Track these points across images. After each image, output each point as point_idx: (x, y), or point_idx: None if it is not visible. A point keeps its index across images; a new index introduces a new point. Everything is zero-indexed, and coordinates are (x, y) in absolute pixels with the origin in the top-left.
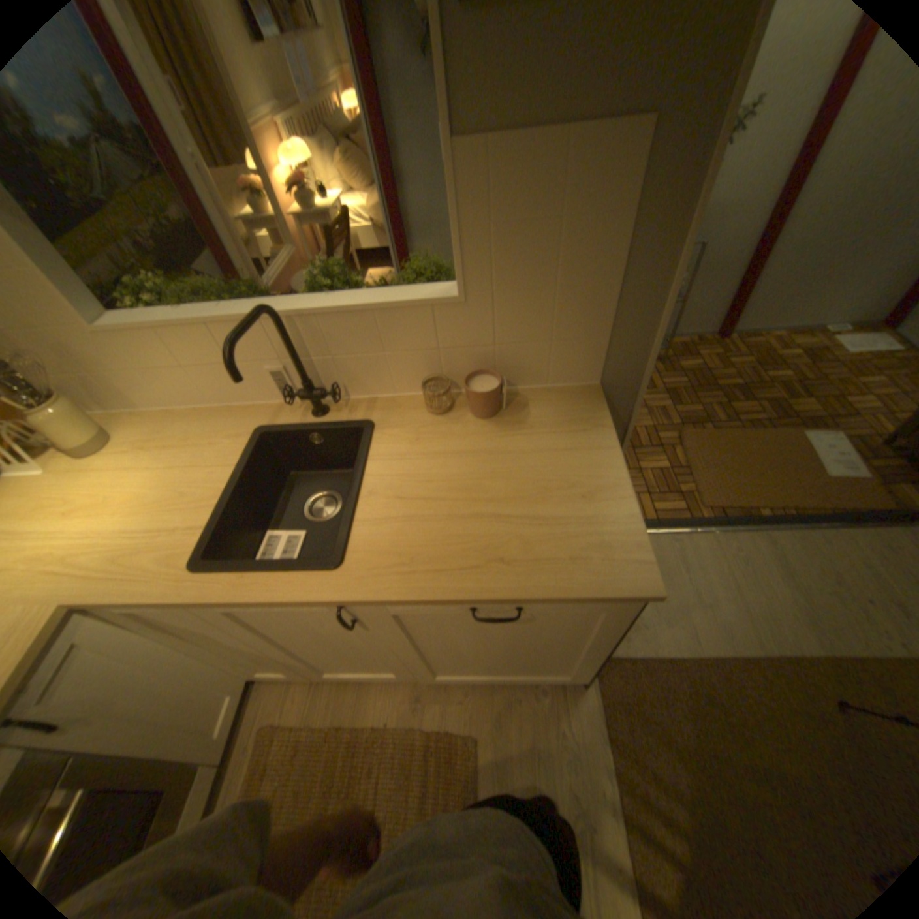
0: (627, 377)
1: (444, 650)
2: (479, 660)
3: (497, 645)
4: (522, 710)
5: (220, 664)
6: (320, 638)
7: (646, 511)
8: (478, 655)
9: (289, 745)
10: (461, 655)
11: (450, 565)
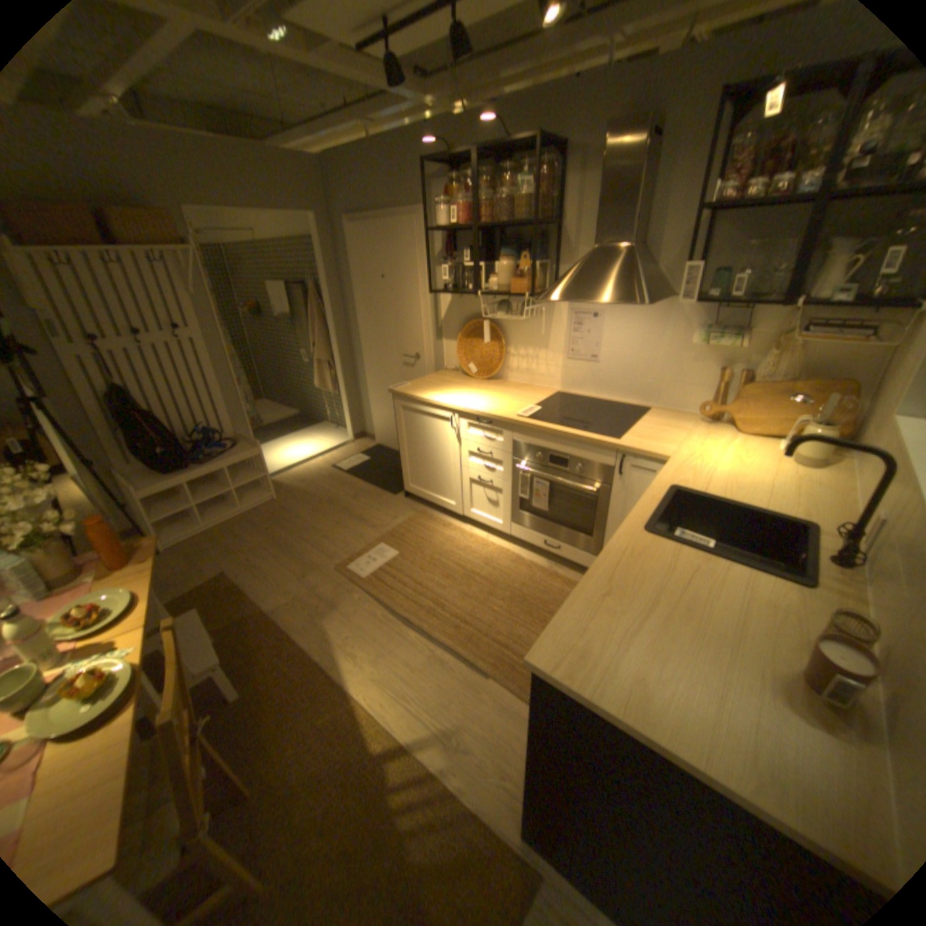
0: None
1: None
2: None
3: None
4: None
5: None
6: None
7: None
8: None
9: None
10: None
11: (618, 573)
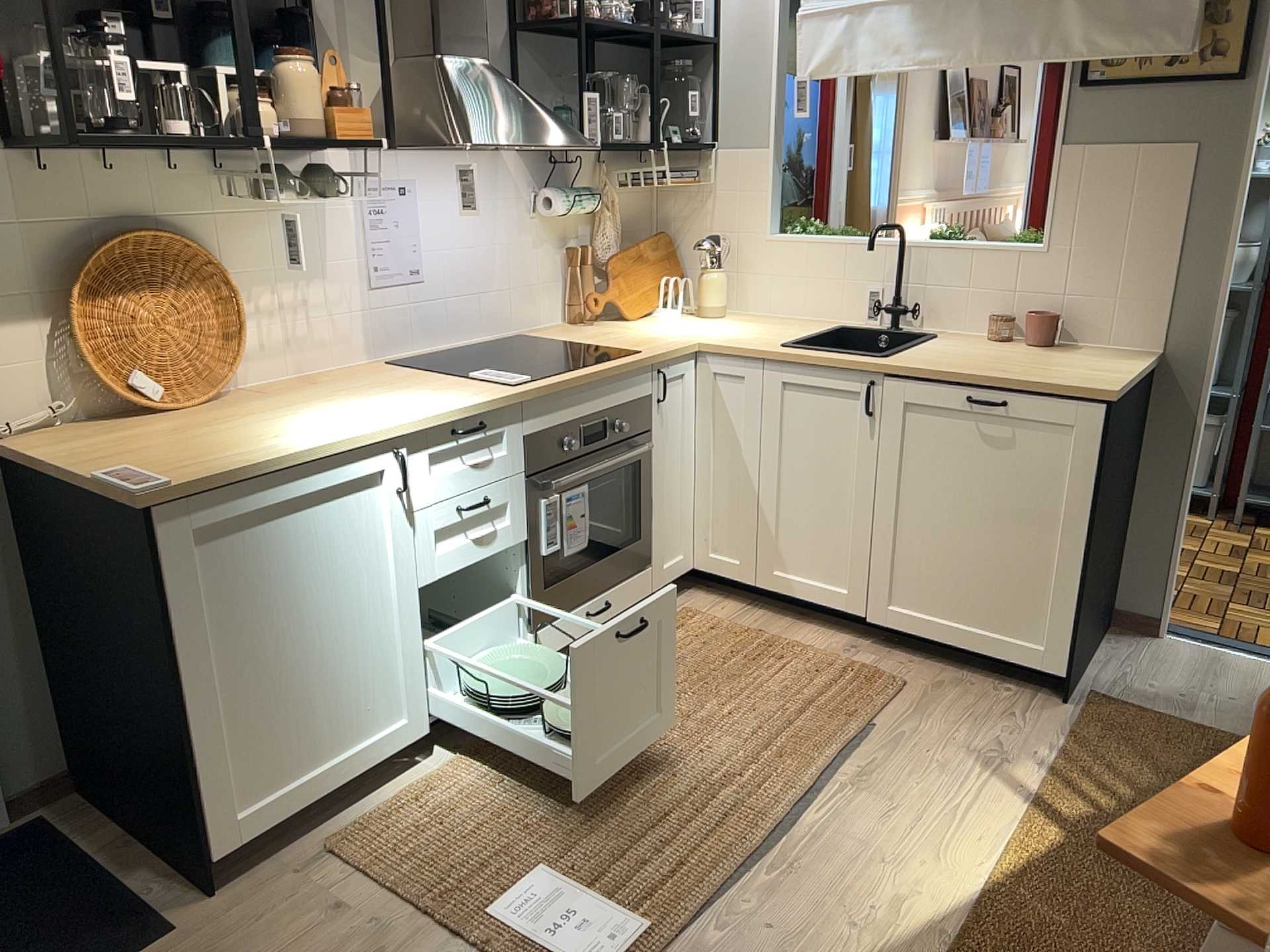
0: (1196, 350)
1: (926, 512)
2: (954, 549)
3: (978, 506)
4: (979, 688)
5: (708, 508)
6: (826, 460)
7: (1266, 638)
8: (955, 534)
9: (716, 624)
10: (938, 530)
11: (967, 367)
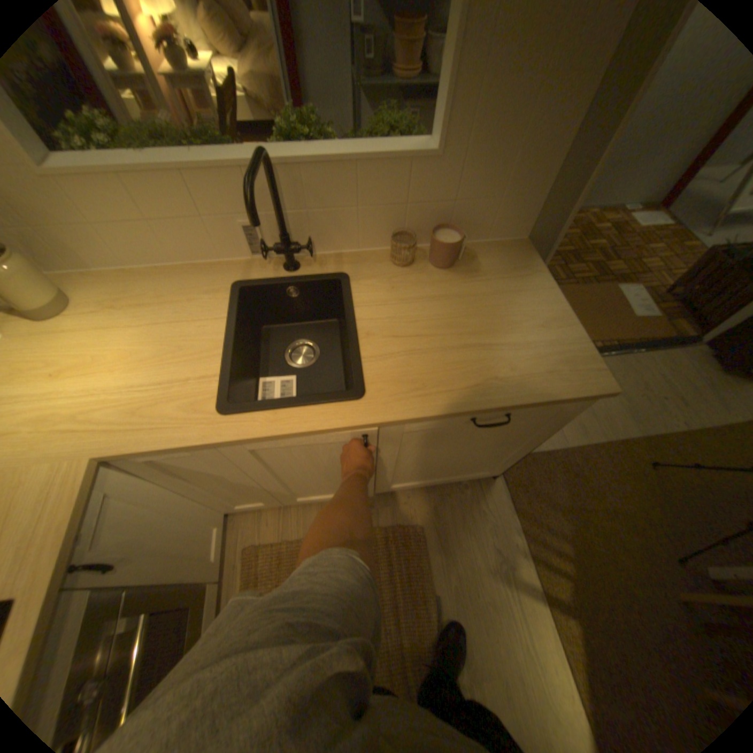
0: (548, 233)
1: (415, 462)
2: (435, 466)
3: (458, 451)
4: (452, 501)
5: (210, 502)
6: (318, 464)
7: None
8: (437, 462)
9: (272, 556)
10: (424, 464)
11: (456, 386)
